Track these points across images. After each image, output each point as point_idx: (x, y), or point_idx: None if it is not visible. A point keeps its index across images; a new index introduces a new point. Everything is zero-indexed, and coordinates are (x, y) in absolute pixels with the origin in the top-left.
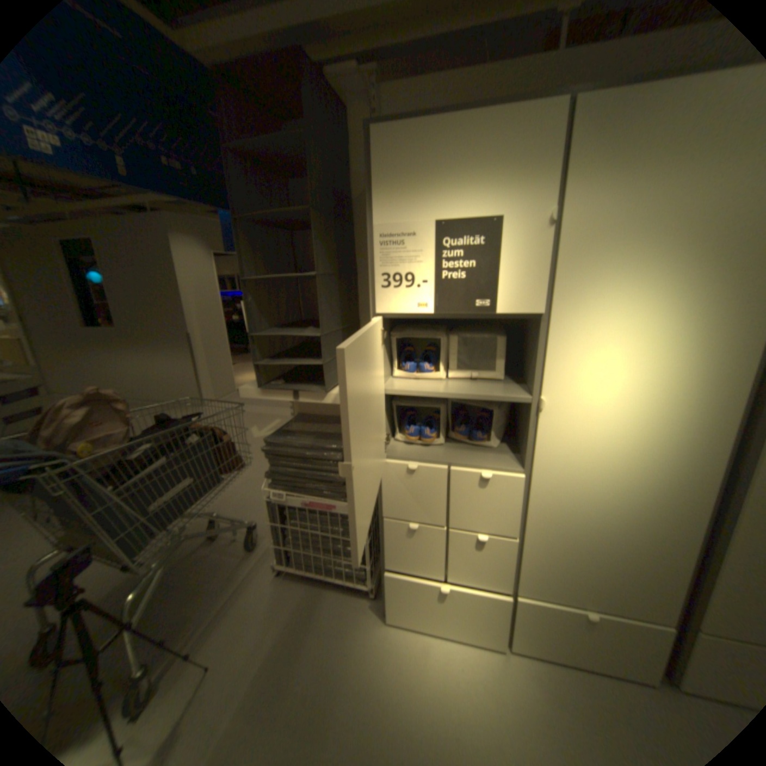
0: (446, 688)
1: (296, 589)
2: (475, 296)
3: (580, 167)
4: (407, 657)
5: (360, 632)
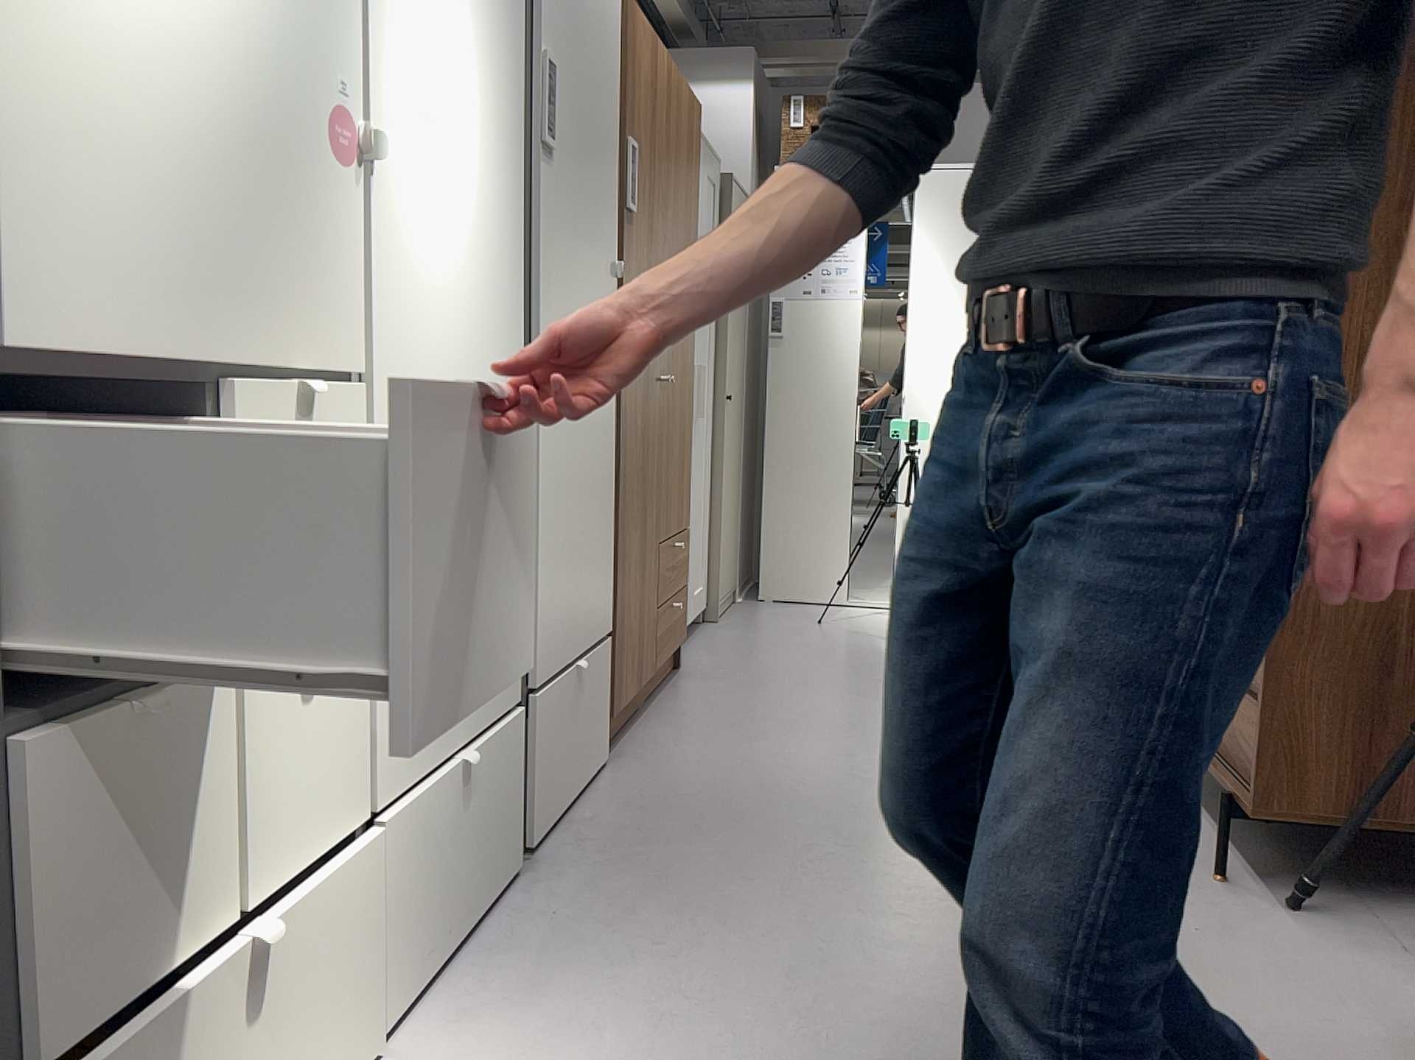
0: None
1: None
2: None
3: None
4: None
5: None
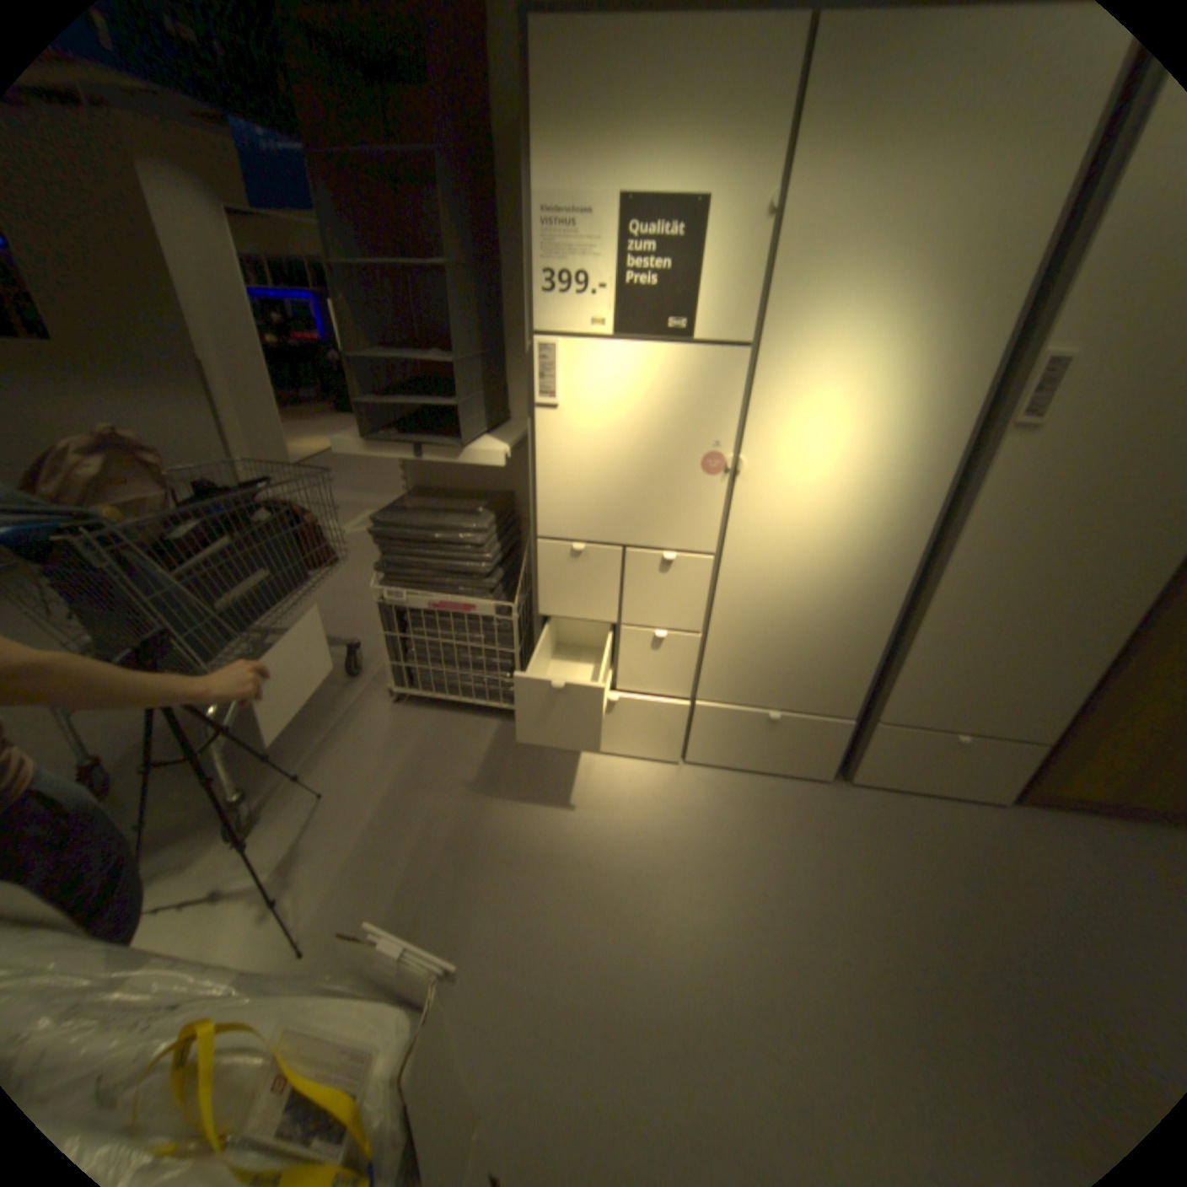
0: (611, 796)
1: (425, 714)
2: (668, 312)
3: (813, 130)
4: (567, 772)
5: (511, 752)
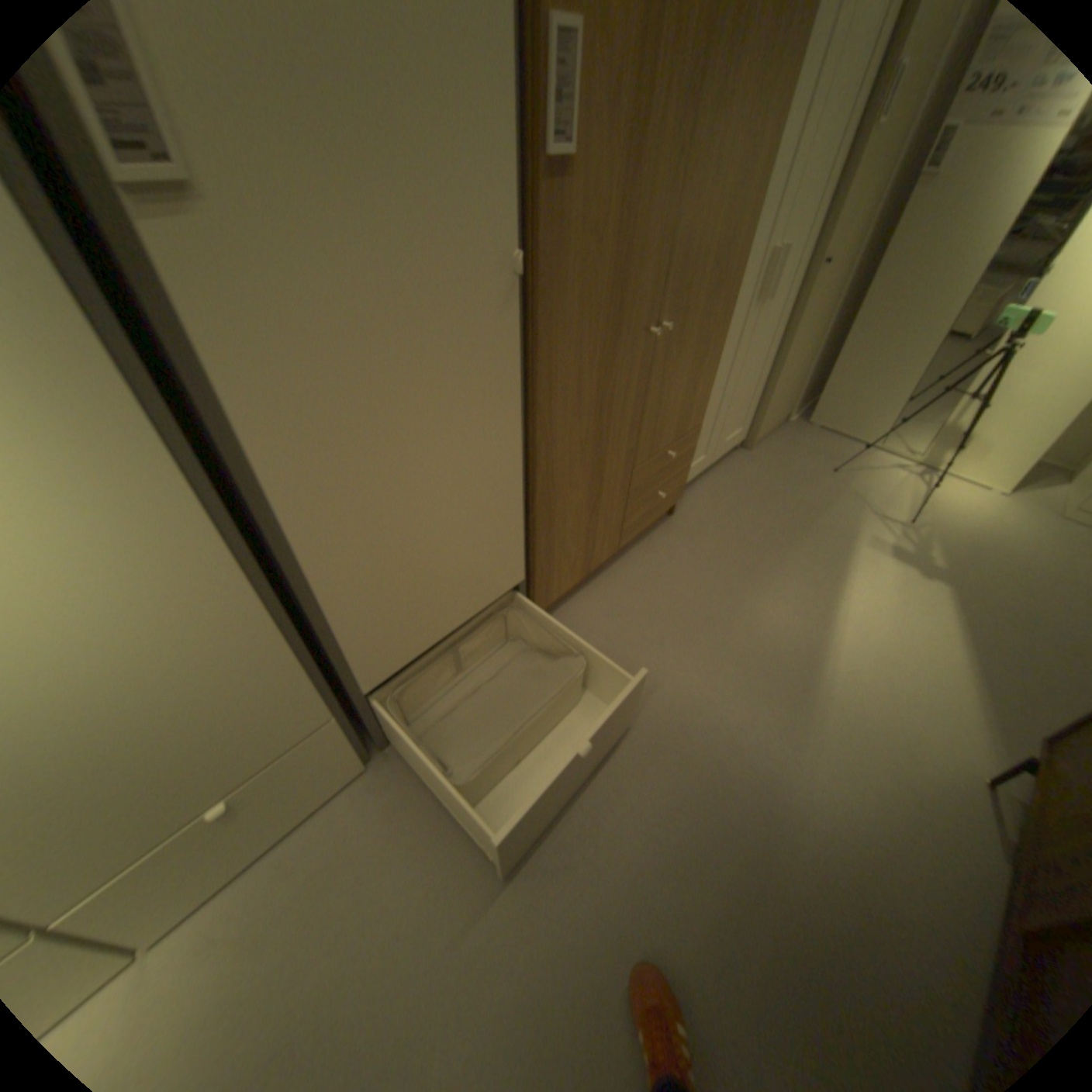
0: None
1: None
2: None
3: None
4: None
5: None
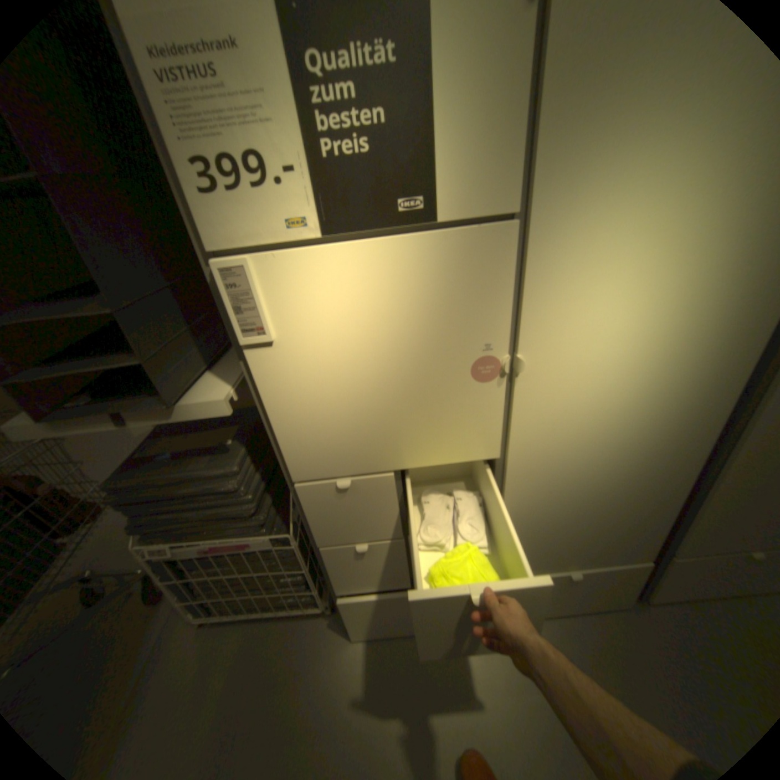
0: (433, 693)
1: (230, 633)
2: (394, 189)
3: None
4: (383, 671)
5: (322, 660)
